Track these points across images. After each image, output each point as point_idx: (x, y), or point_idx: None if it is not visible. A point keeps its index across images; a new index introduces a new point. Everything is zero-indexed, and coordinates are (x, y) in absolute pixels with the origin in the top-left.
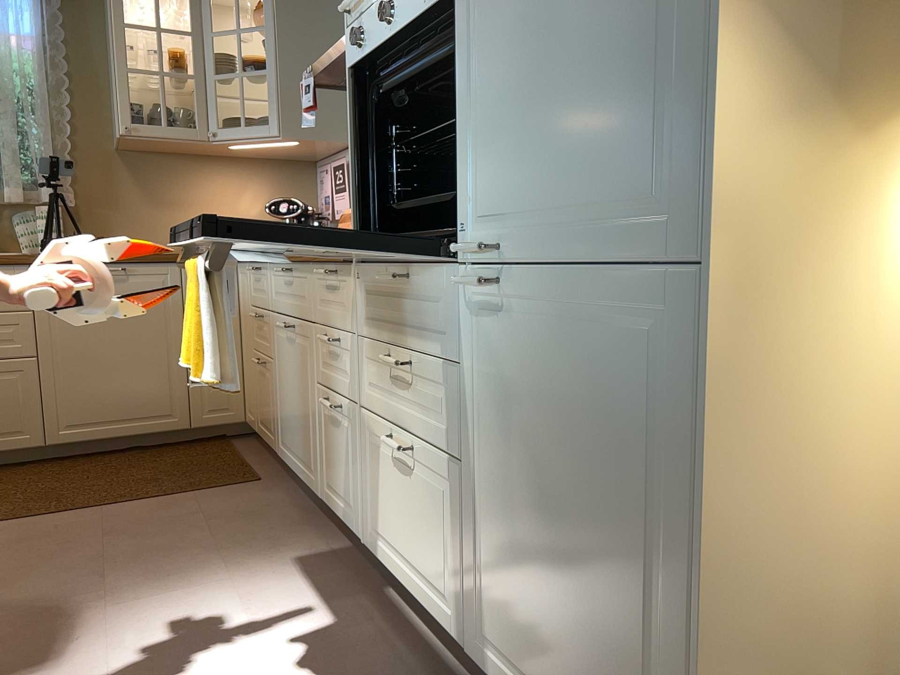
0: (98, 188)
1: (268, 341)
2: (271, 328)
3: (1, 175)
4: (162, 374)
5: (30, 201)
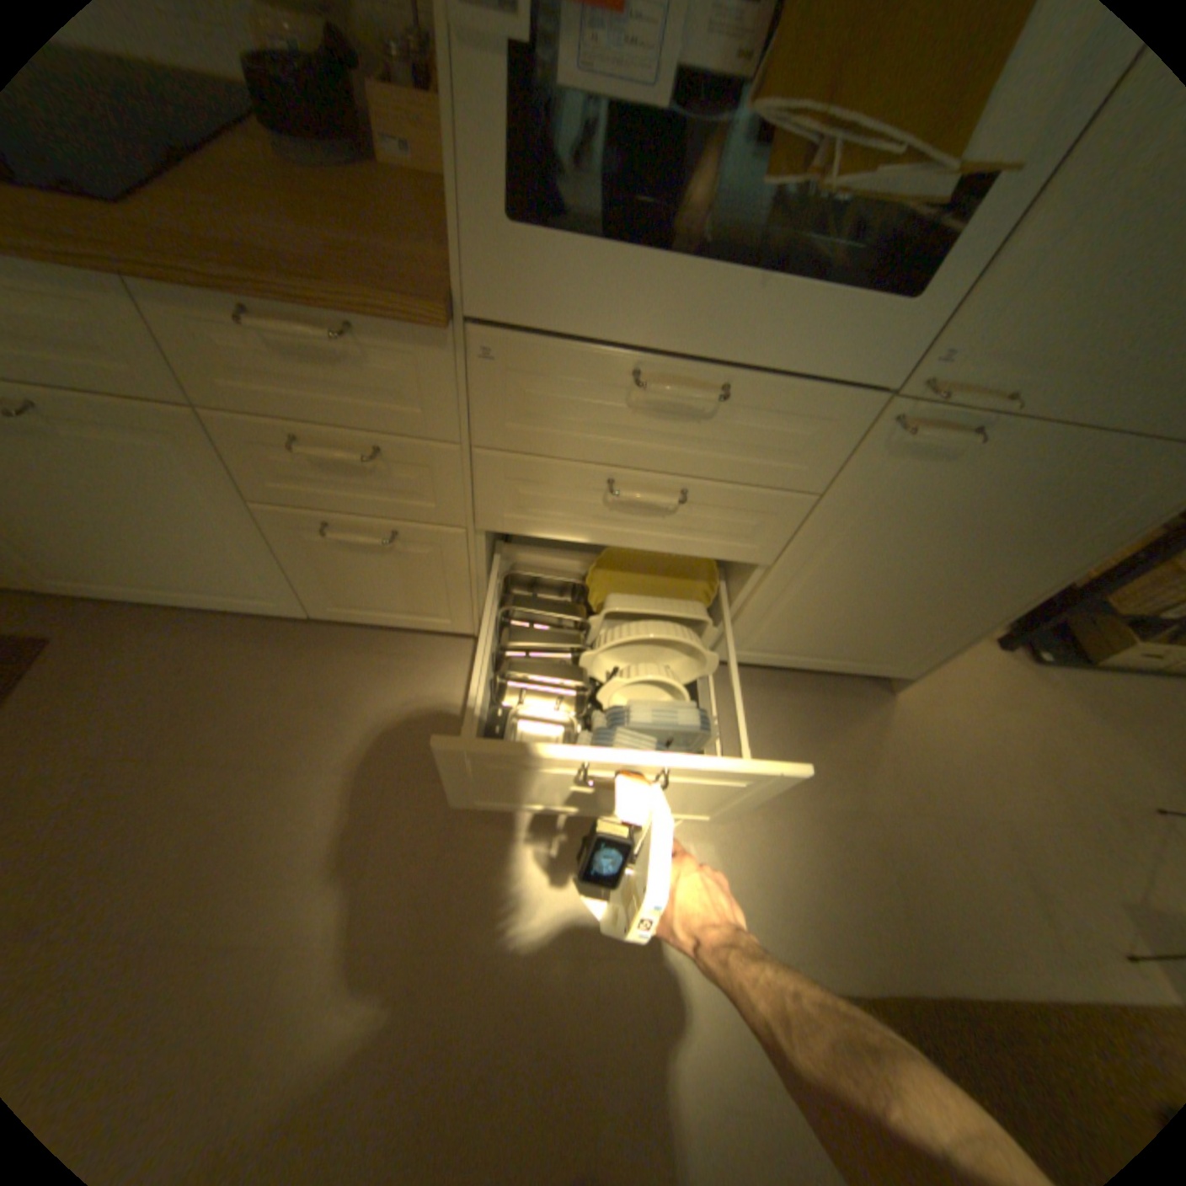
0: None
1: None
2: None
3: None
4: None
5: None
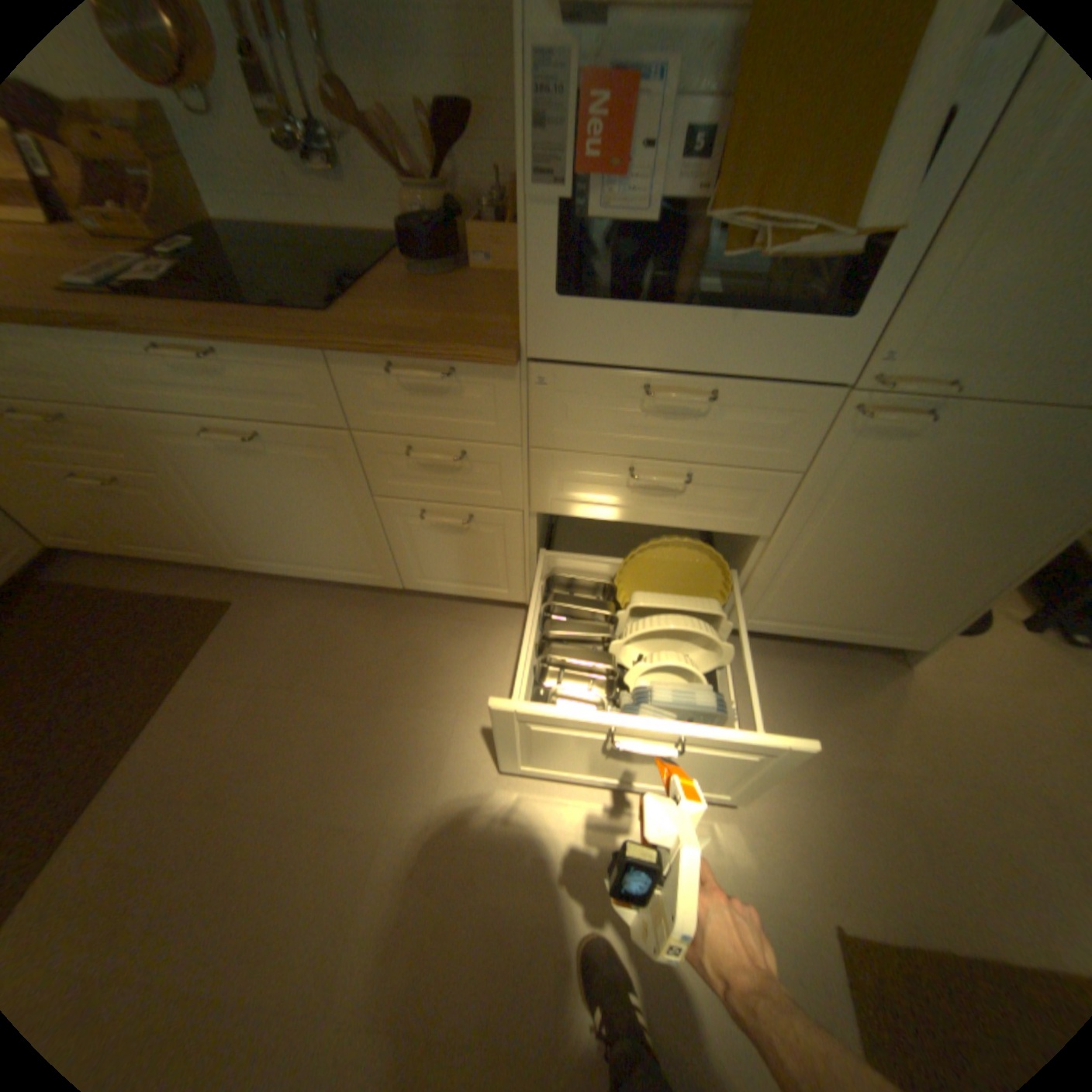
0: None
1: (112, 450)
2: (121, 433)
3: None
4: None
5: None
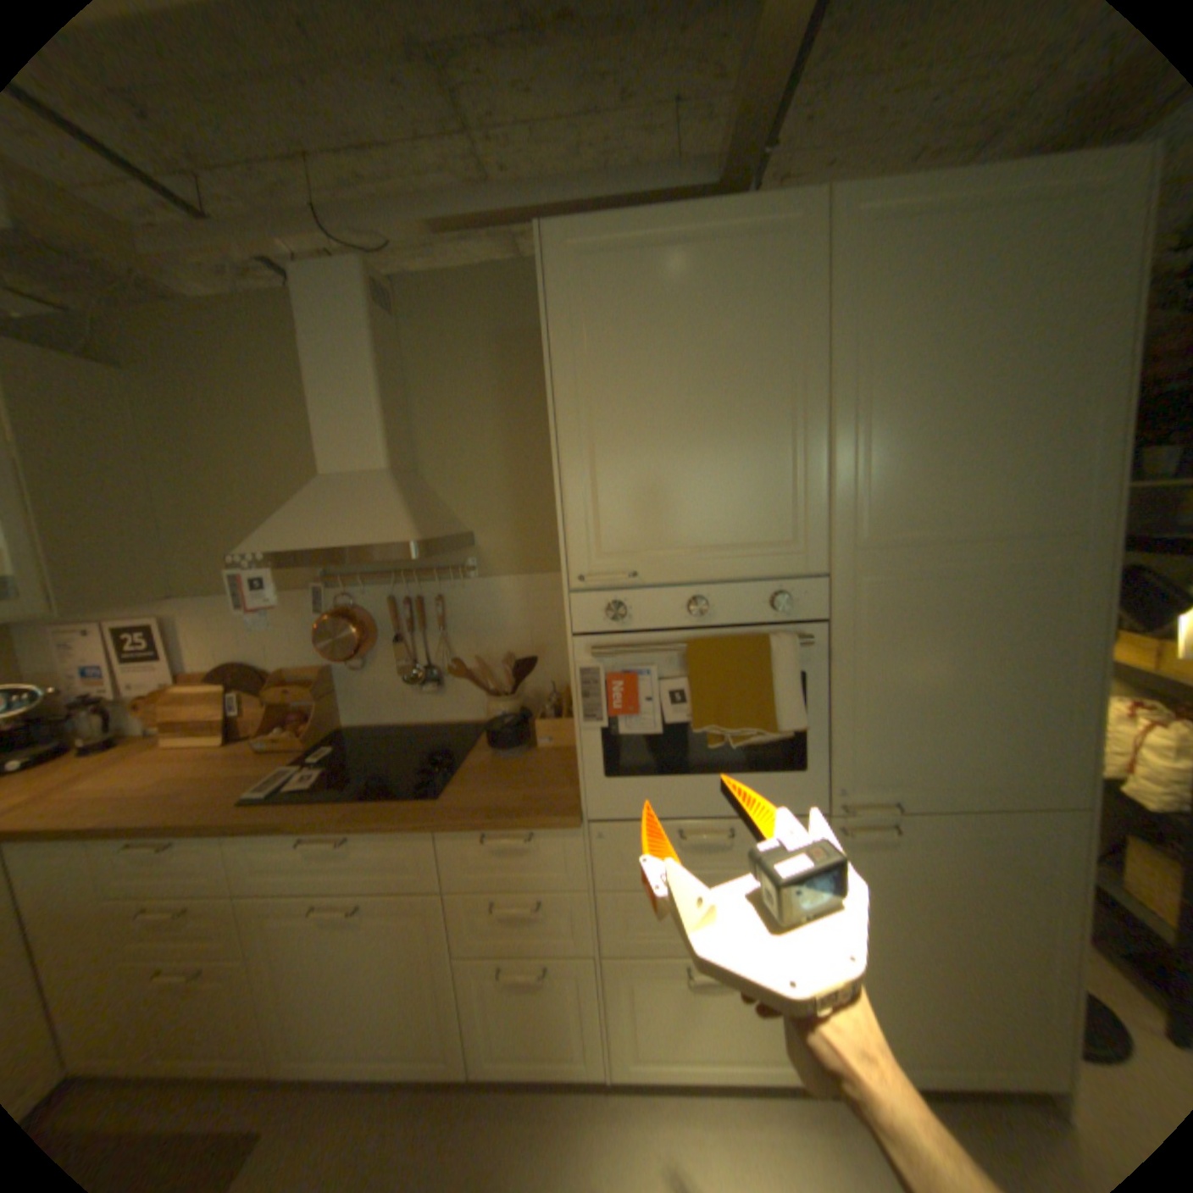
0: None
1: (212, 939)
2: (231, 920)
3: None
4: None
5: None
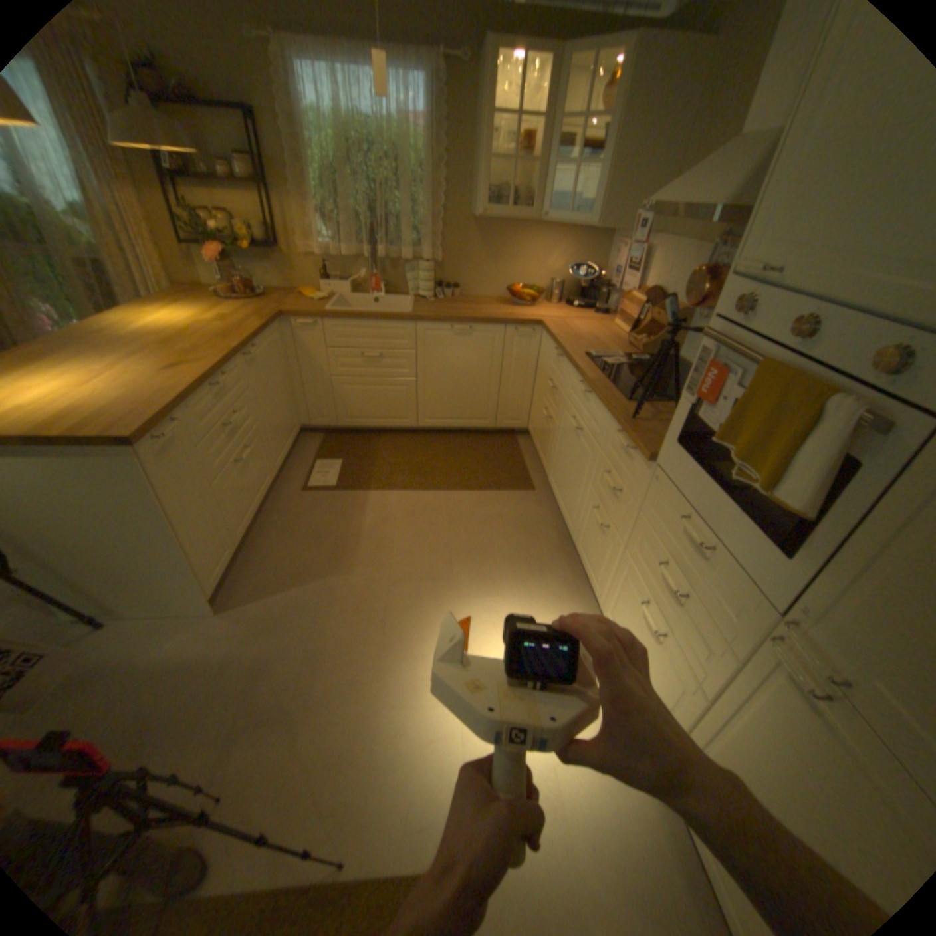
0: (456, 247)
1: (556, 408)
2: (560, 404)
3: (398, 236)
4: (483, 396)
5: (414, 255)
